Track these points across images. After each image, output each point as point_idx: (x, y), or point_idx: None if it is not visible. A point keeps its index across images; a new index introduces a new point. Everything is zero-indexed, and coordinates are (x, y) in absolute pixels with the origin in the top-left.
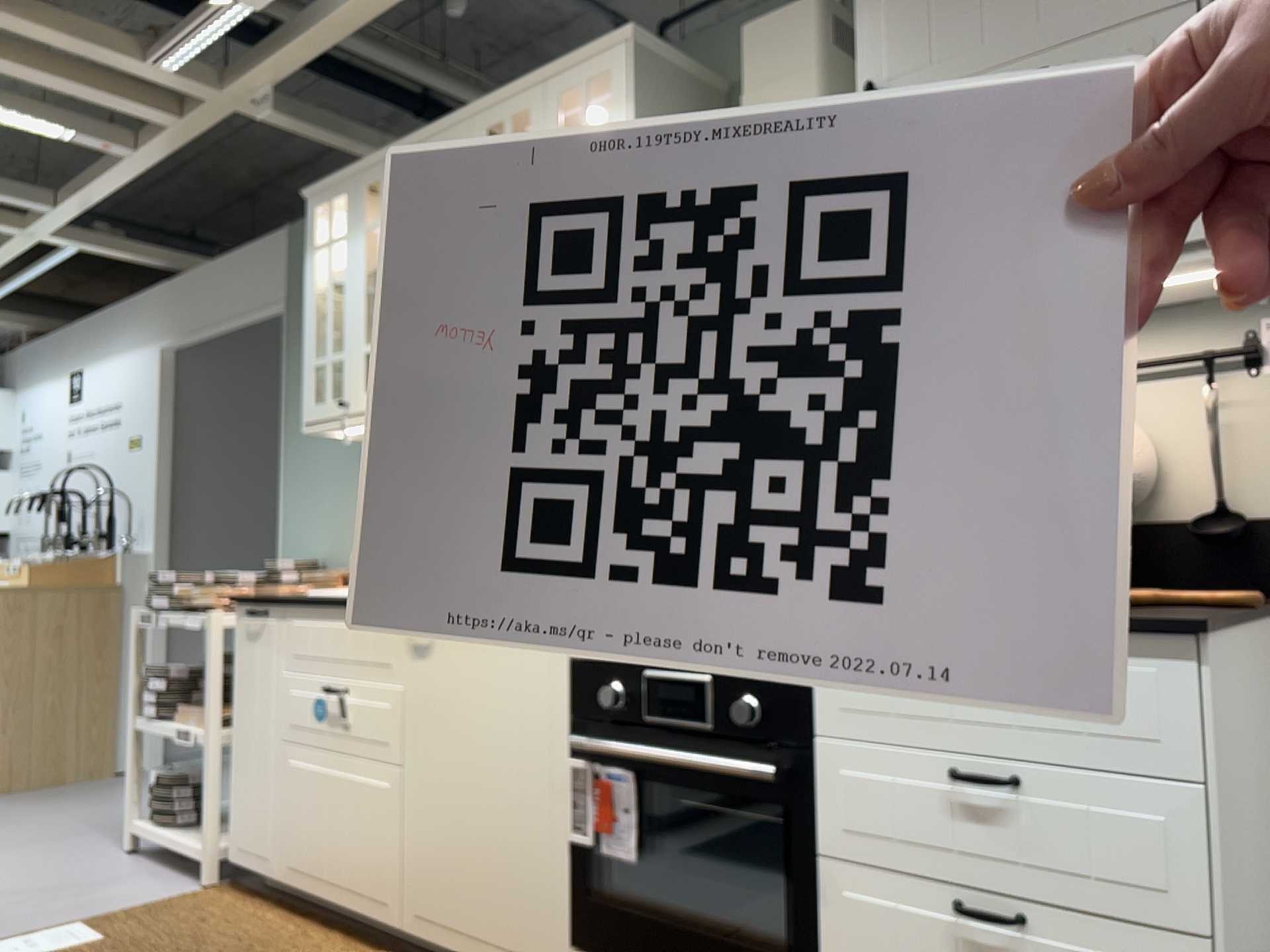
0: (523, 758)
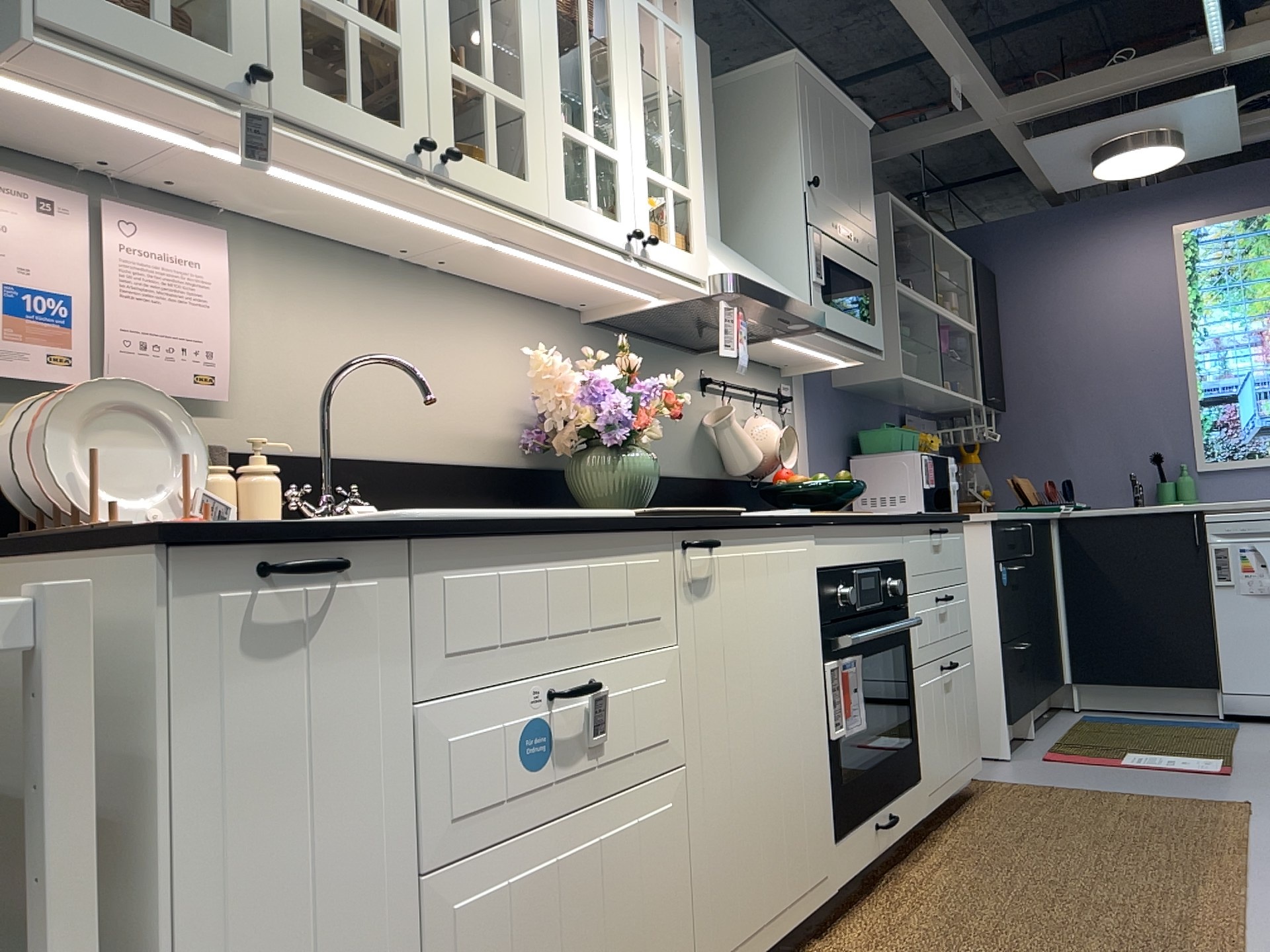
0: (799, 679)
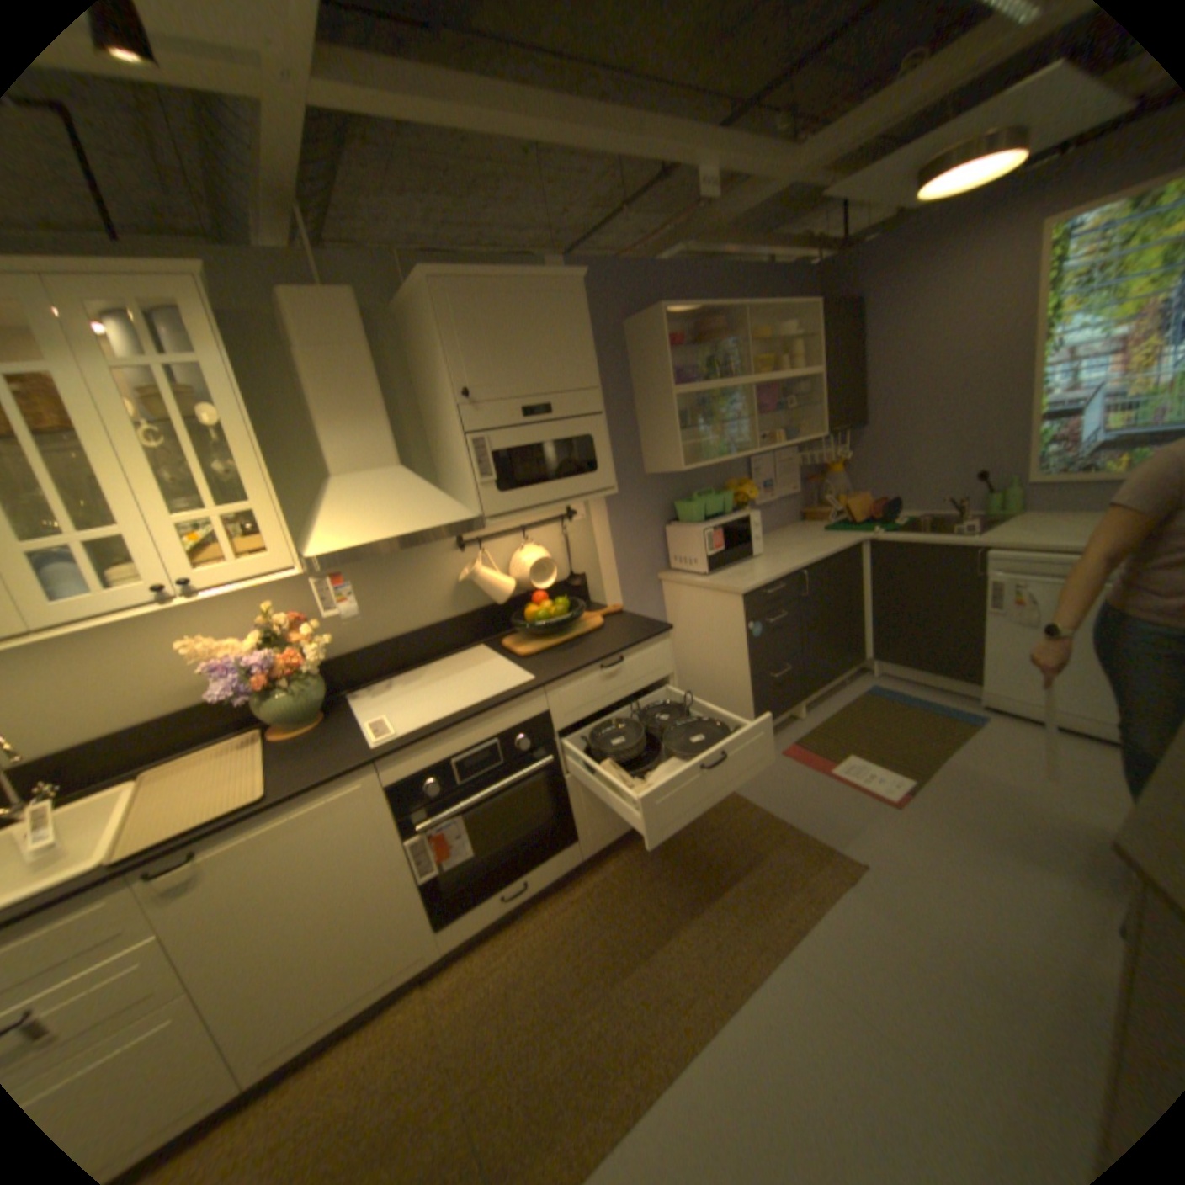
0: (357, 872)
